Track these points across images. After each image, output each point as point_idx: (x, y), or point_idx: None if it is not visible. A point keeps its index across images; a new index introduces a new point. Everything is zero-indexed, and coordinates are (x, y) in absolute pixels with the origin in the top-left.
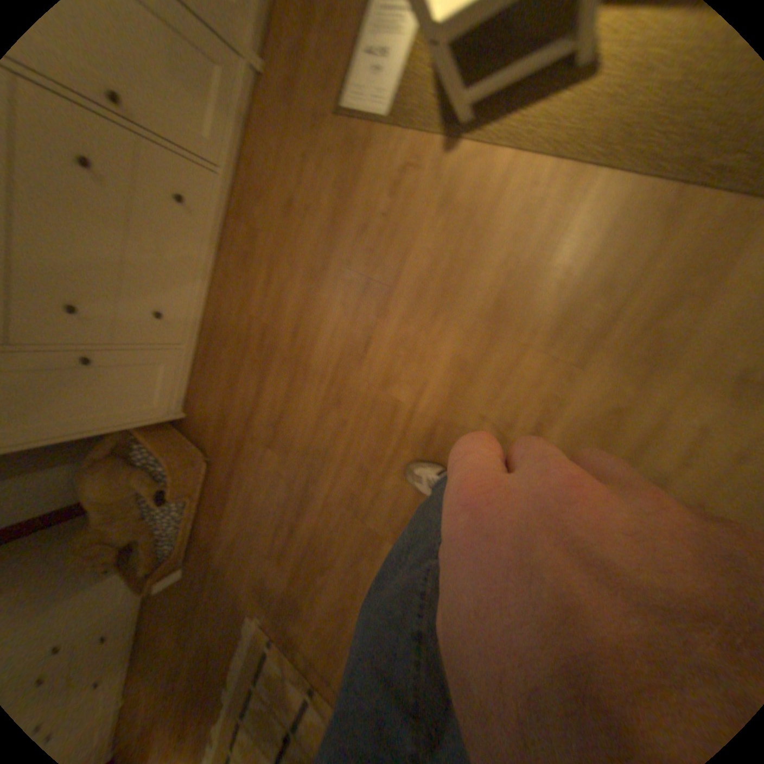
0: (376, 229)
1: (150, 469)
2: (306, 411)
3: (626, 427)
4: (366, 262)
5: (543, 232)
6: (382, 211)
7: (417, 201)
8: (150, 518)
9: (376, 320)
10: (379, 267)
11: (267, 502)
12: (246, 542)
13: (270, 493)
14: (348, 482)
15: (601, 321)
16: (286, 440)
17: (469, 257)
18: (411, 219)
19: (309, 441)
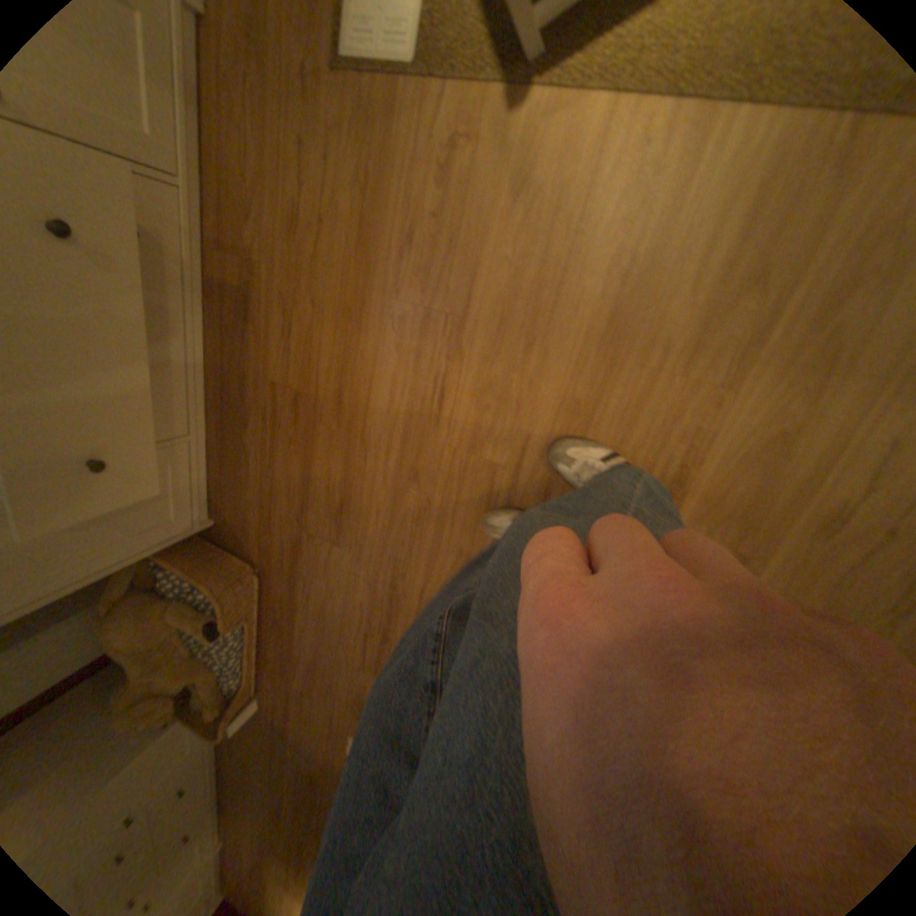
0: (426, 237)
1: (186, 599)
2: (374, 493)
3: (794, 454)
4: (419, 286)
5: (665, 211)
6: (430, 210)
7: (479, 188)
8: (201, 654)
9: (448, 363)
10: (439, 290)
11: (346, 609)
12: (329, 657)
13: (347, 597)
14: (445, 570)
15: (754, 324)
16: (354, 532)
17: (564, 260)
18: (474, 216)
19: (385, 529)
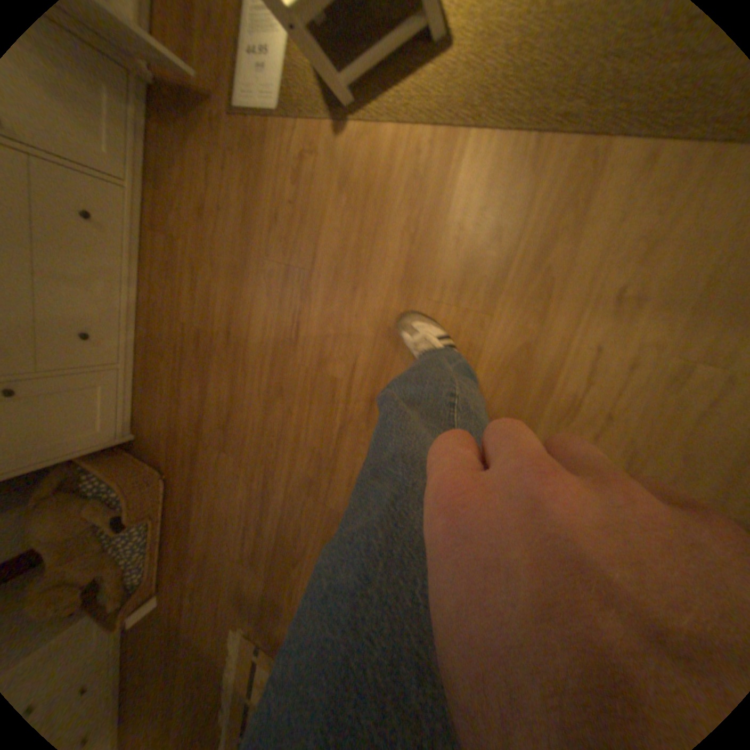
0: (285, 217)
1: (101, 497)
2: (251, 406)
3: (536, 360)
4: (281, 250)
5: (433, 195)
6: (288, 199)
7: (318, 184)
8: (110, 548)
9: (301, 304)
10: (294, 253)
11: (229, 506)
12: (215, 552)
13: (231, 496)
14: (302, 468)
15: (497, 267)
16: (236, 439)
17: (373, 229)
18: (315, 202)
19: (259, 436)
